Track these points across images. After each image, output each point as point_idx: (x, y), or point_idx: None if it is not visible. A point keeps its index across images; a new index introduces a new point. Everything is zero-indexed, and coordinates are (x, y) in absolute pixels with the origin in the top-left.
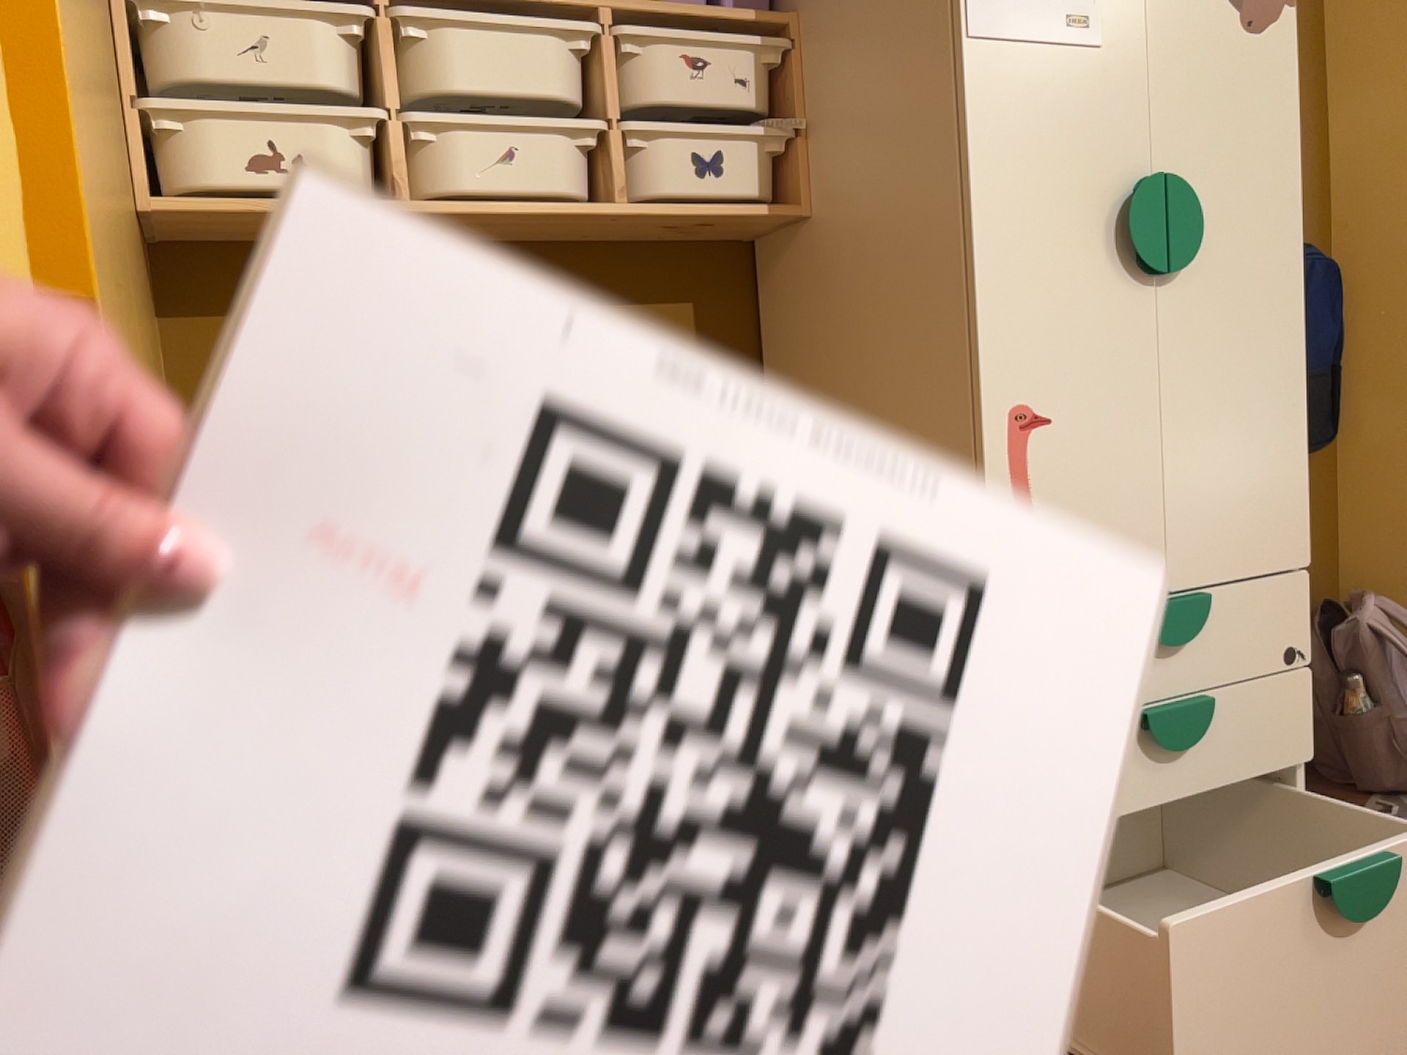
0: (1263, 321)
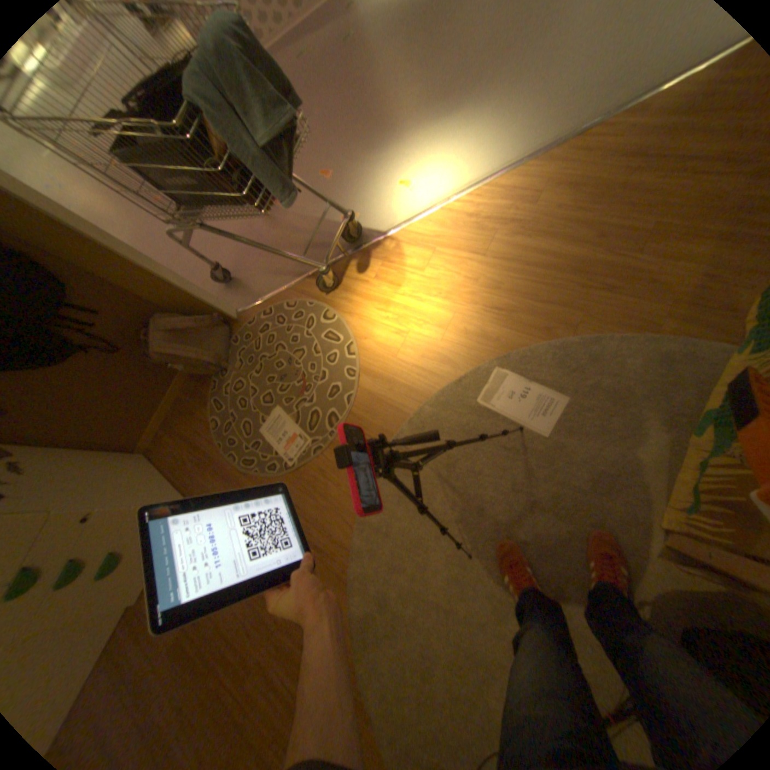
0: None
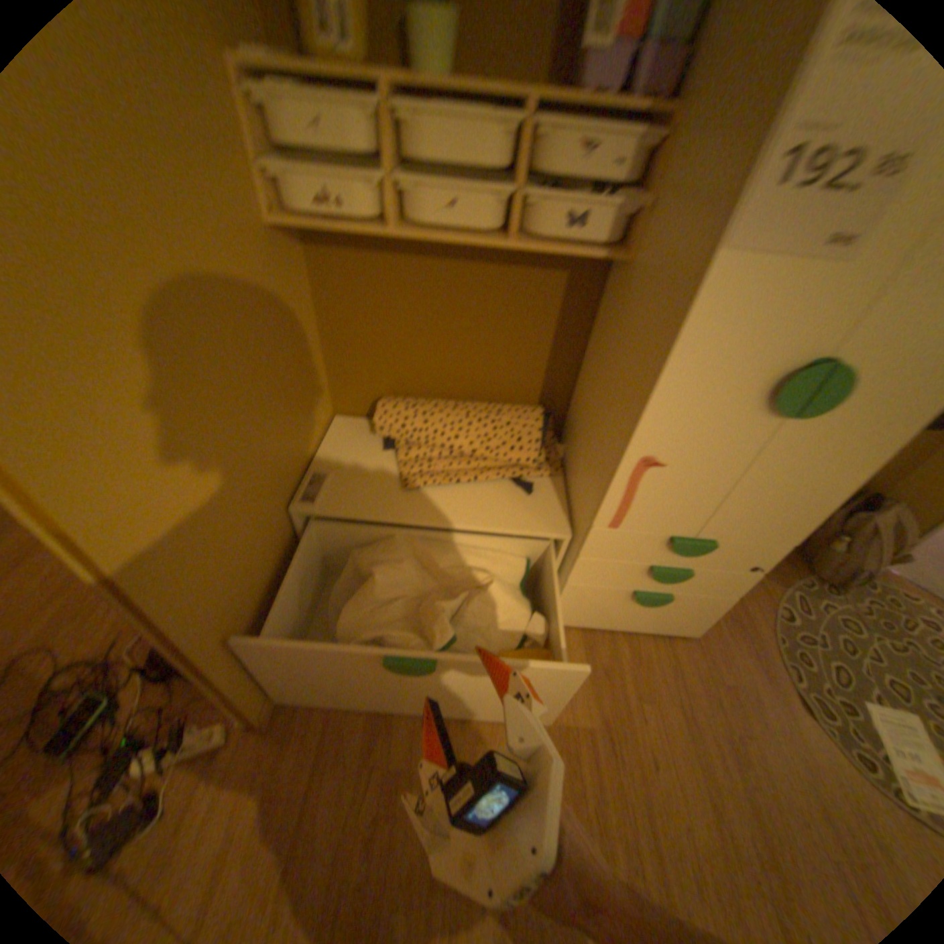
0: (859, 447)
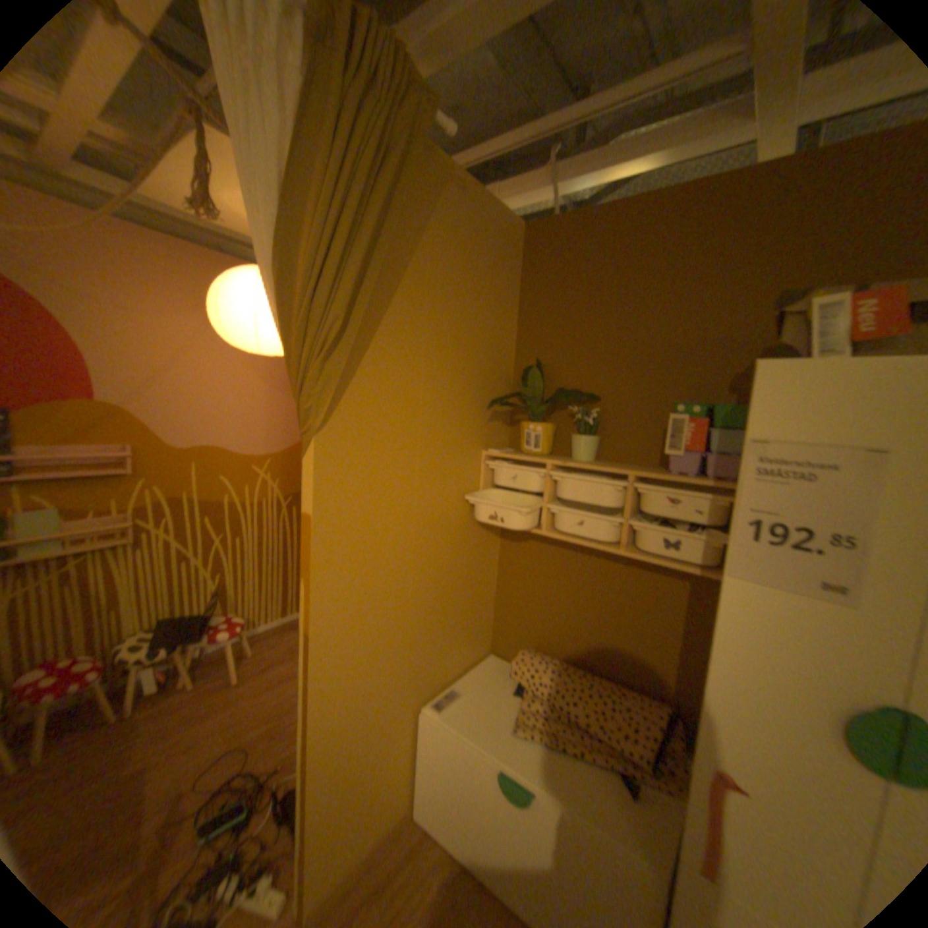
0: None
